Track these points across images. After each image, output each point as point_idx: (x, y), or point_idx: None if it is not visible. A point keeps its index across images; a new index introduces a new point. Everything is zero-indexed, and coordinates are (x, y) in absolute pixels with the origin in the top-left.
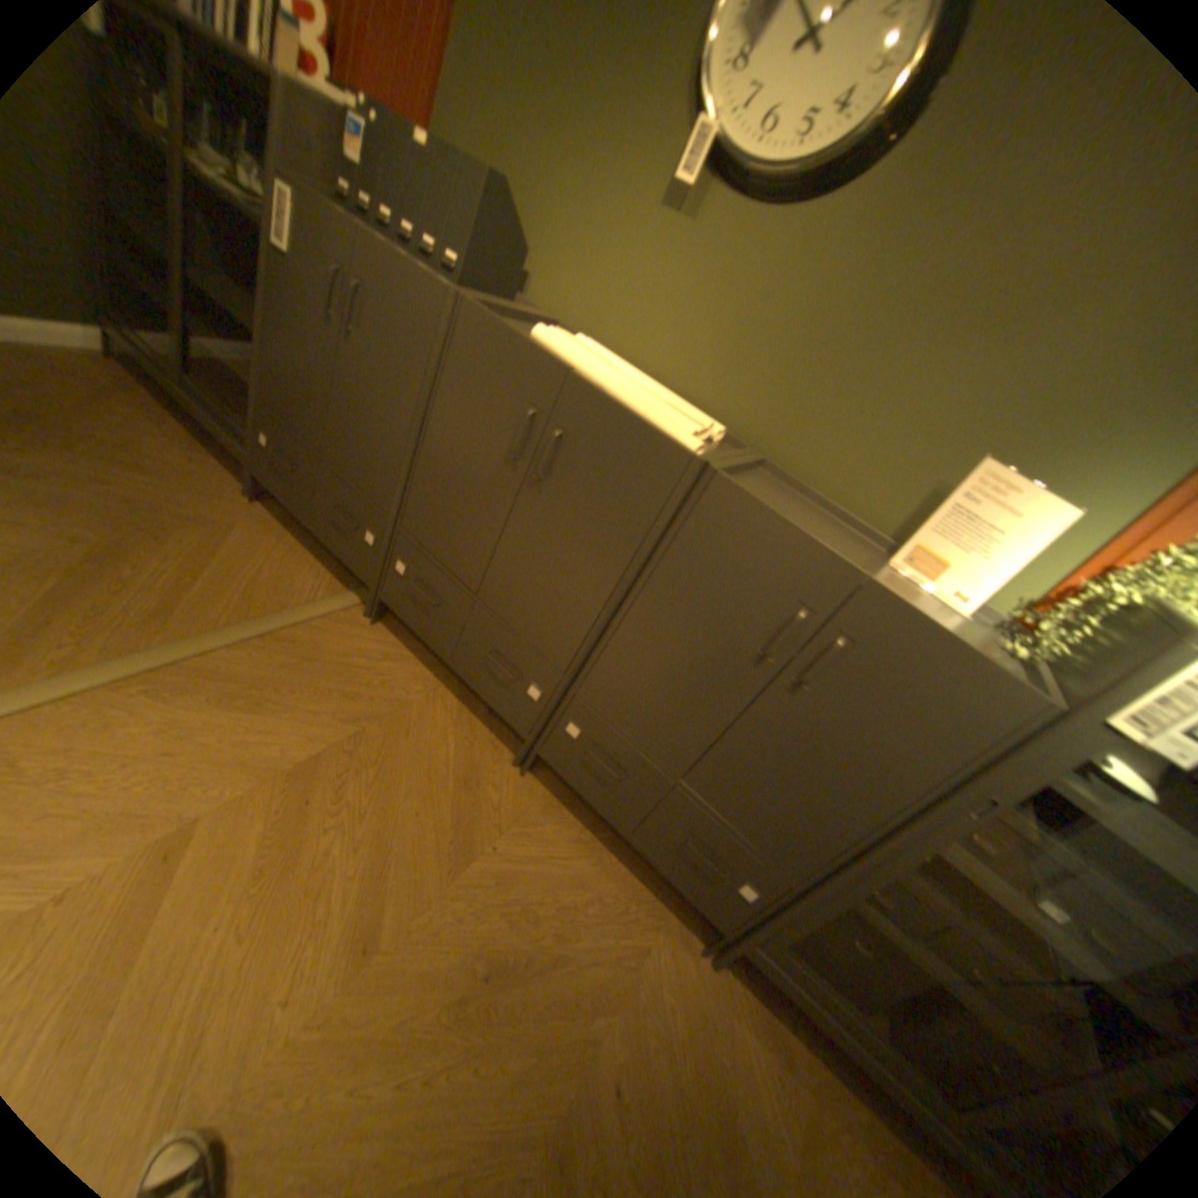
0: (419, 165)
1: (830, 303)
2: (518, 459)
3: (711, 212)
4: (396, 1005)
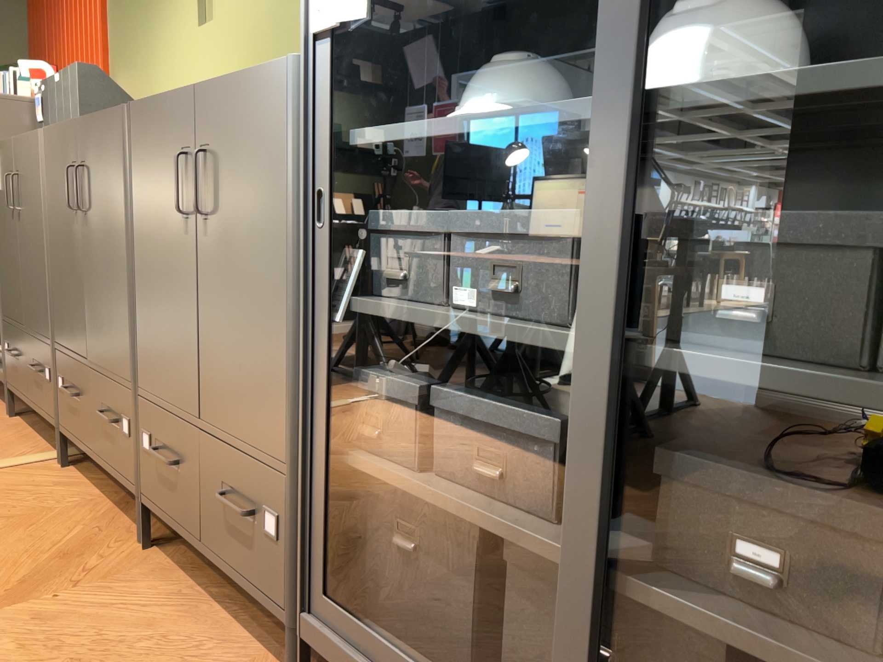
0: (59, 96)
1: None
2: (77, 212)
3: (217, 10)
4: None
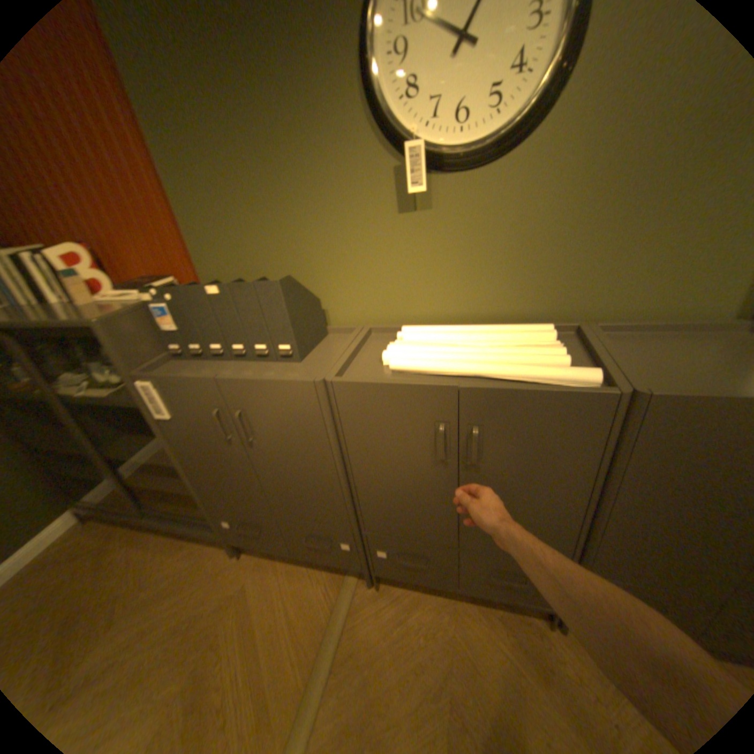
0: (224, 308)
1: (582, 197)
2: (446, 458)
3: (442, 196)
4: None
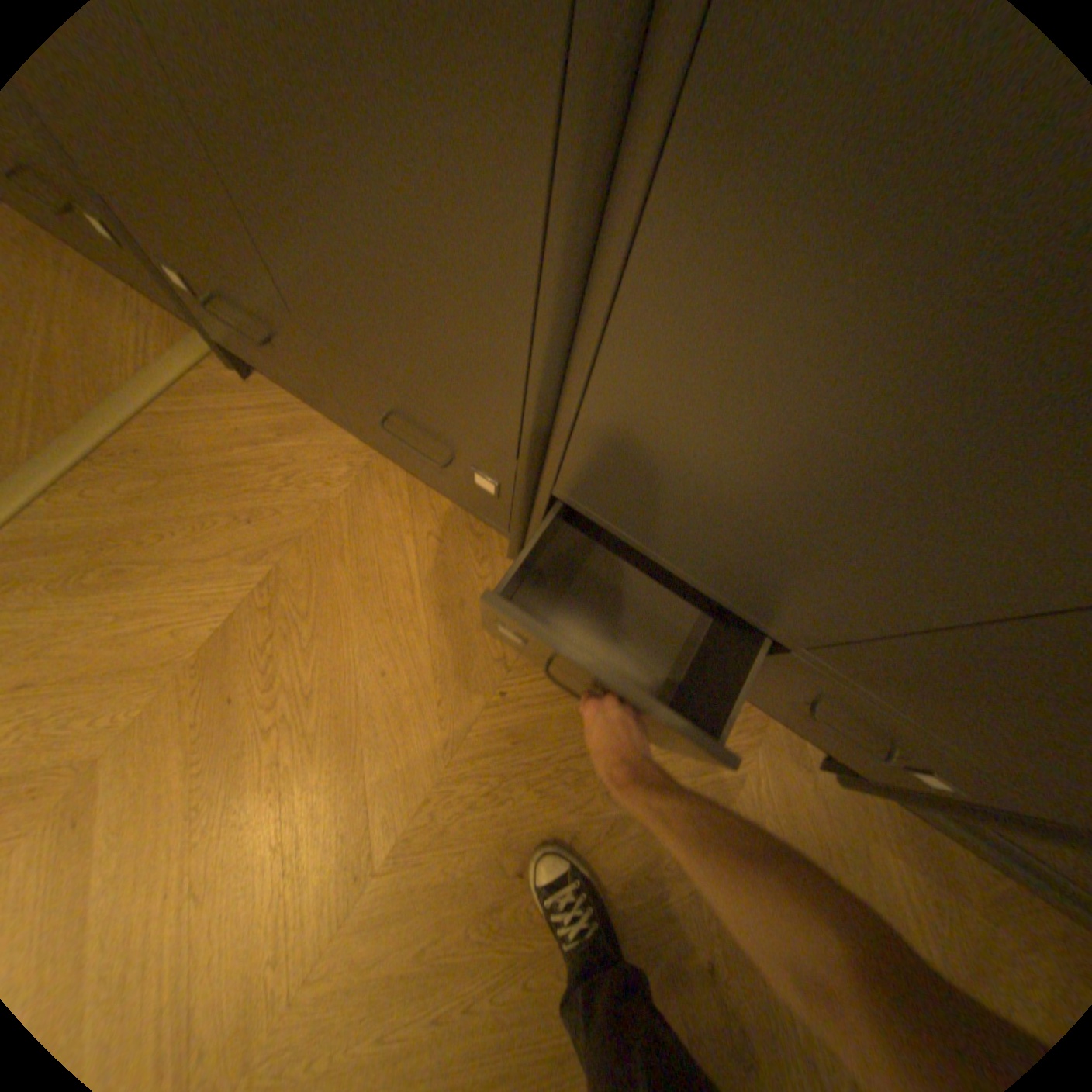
0: None
1: None
2: None
3: None
4: (409, 931)
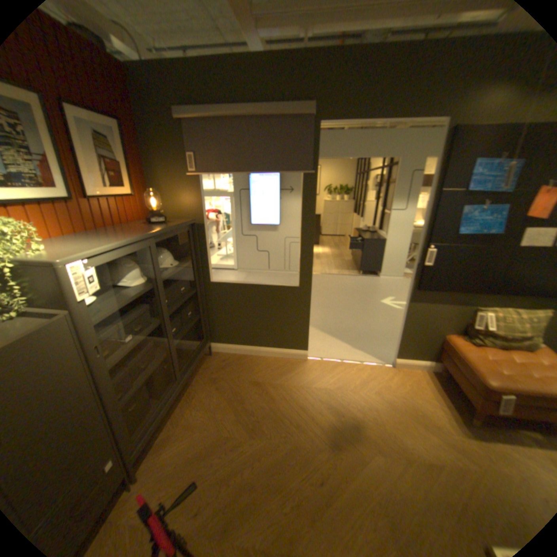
0: None
1: None
2: None
3: None
4: None
